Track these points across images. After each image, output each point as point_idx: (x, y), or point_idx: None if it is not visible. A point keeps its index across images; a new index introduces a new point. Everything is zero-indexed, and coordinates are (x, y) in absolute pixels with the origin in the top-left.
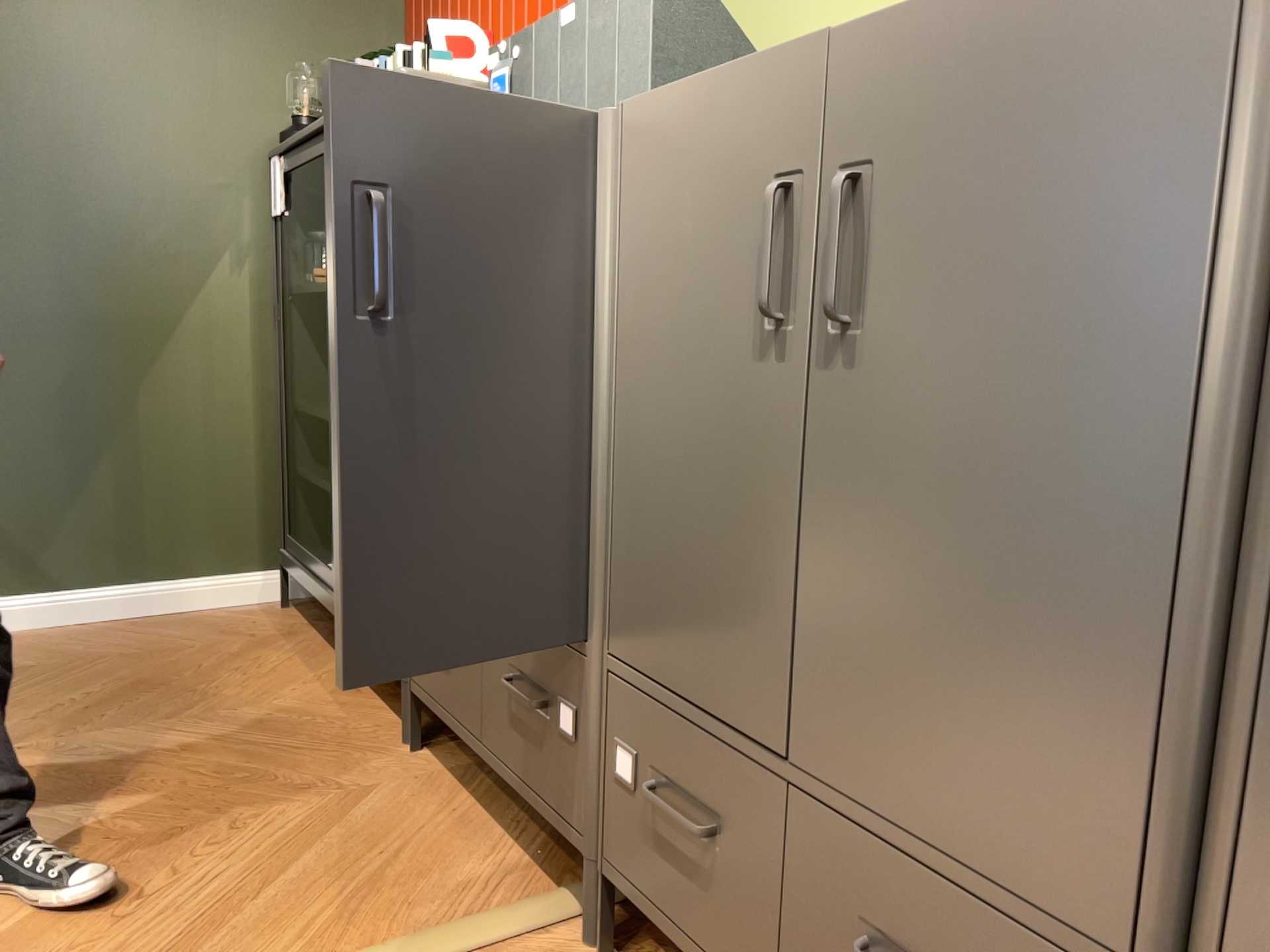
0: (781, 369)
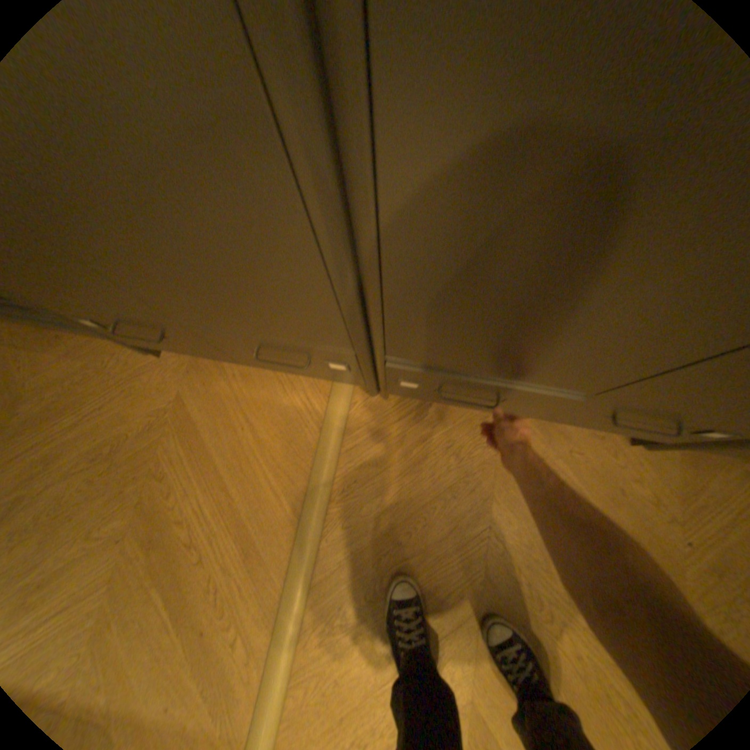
0: None
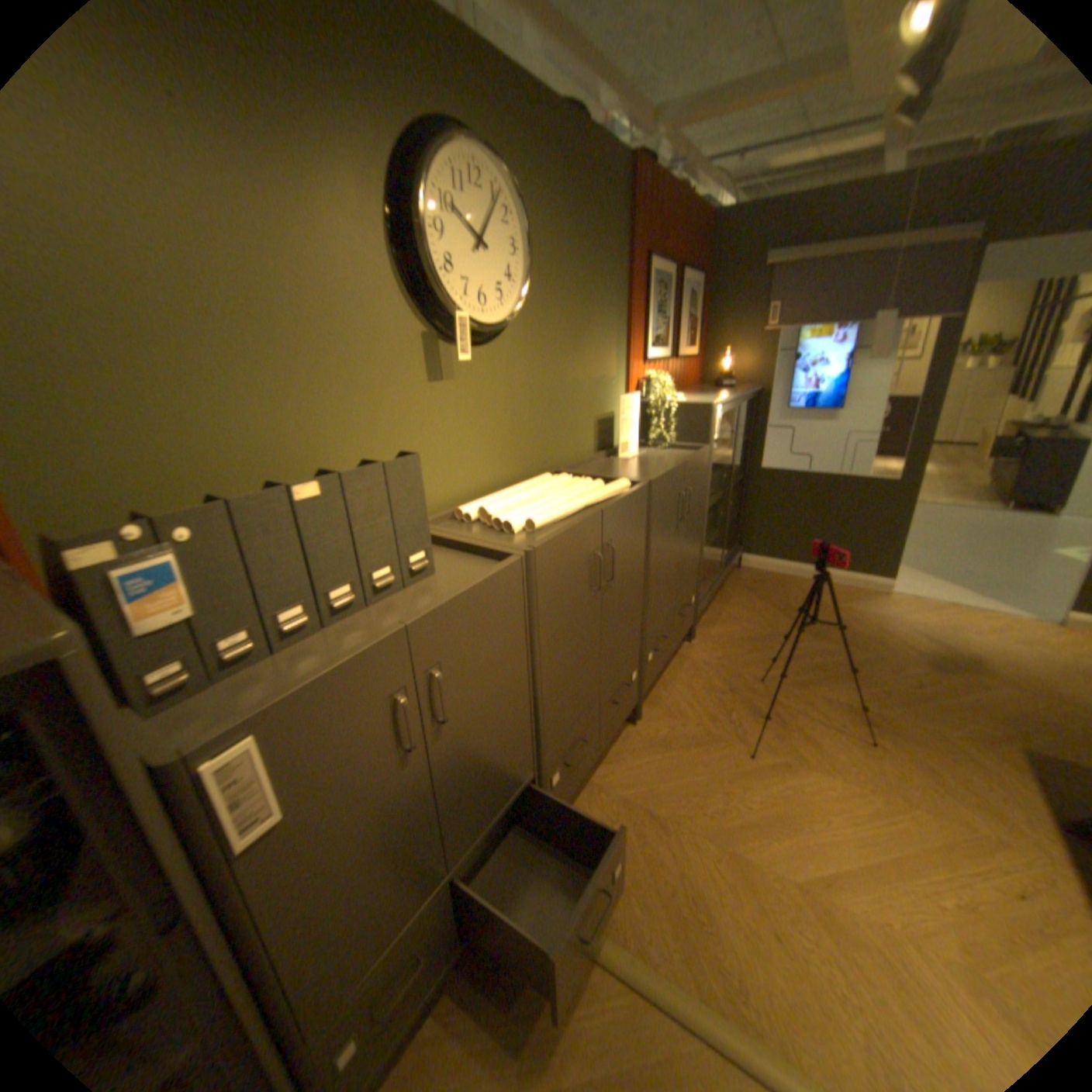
0: (596, 602)
